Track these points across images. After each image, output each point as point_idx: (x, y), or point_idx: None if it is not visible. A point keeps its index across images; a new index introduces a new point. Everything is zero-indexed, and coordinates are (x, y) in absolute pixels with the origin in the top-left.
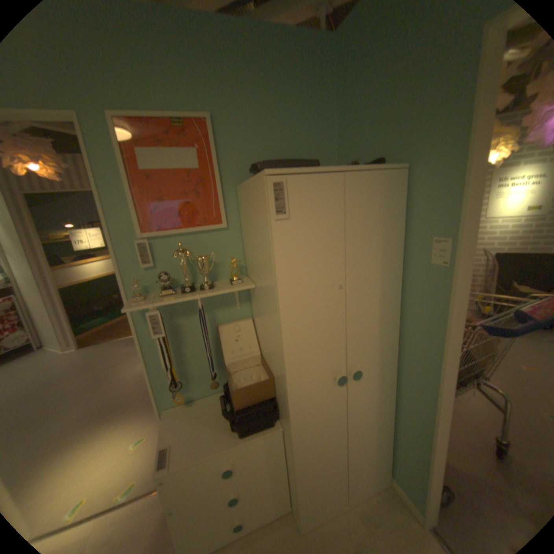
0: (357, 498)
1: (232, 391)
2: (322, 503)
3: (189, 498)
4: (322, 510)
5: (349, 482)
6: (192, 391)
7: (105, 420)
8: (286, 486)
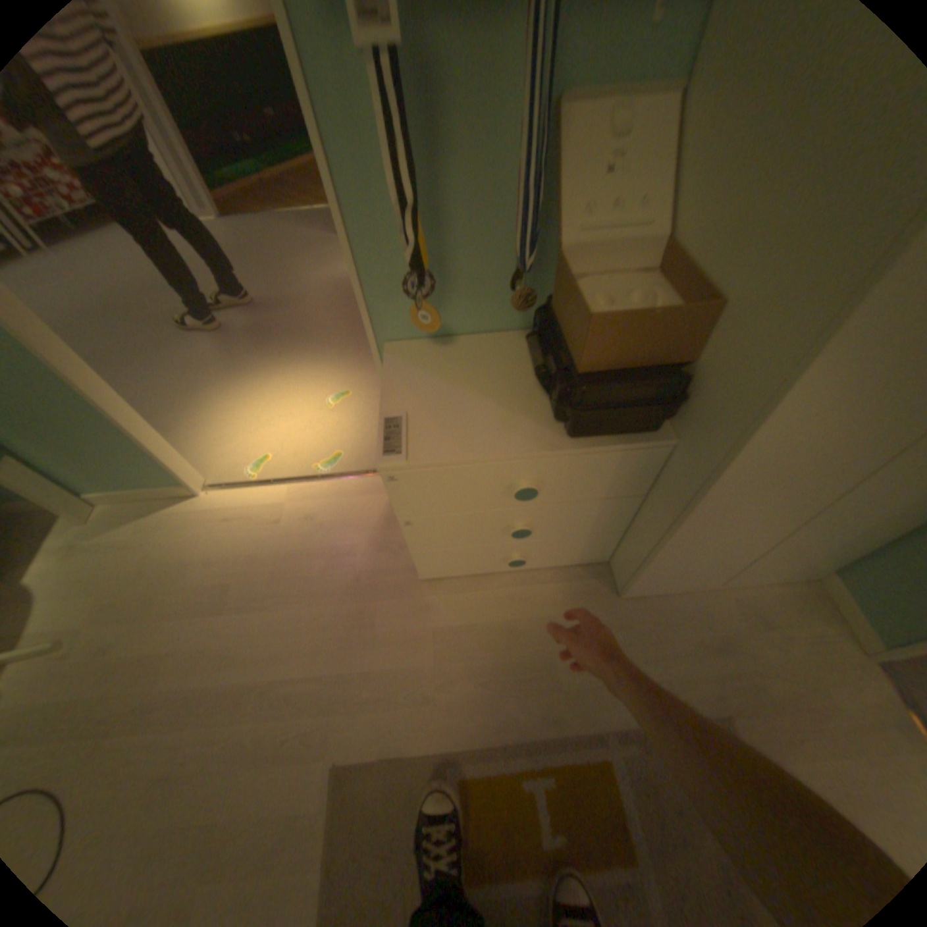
0: (747, 581)
1: (592, 315)
2: (685, 576)
3: (444, 511)
4: (678, 582)
5: (758, 562)
6: (451, 312)
7: (282, 350)
8: (620, 533)
